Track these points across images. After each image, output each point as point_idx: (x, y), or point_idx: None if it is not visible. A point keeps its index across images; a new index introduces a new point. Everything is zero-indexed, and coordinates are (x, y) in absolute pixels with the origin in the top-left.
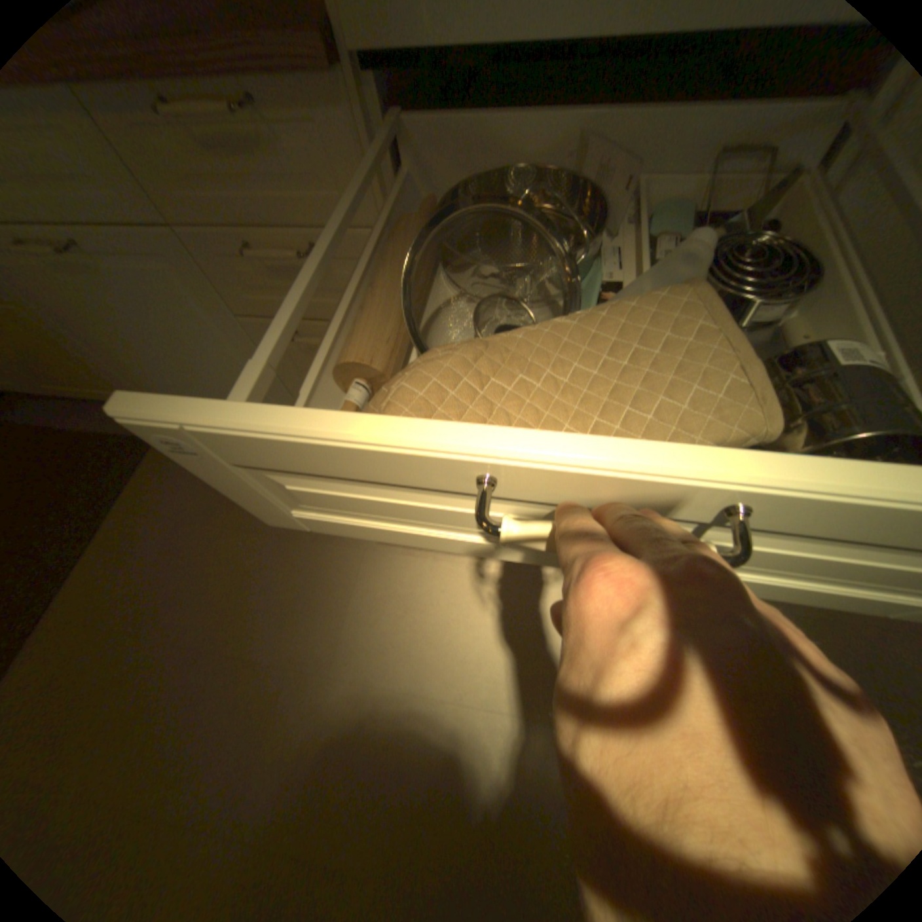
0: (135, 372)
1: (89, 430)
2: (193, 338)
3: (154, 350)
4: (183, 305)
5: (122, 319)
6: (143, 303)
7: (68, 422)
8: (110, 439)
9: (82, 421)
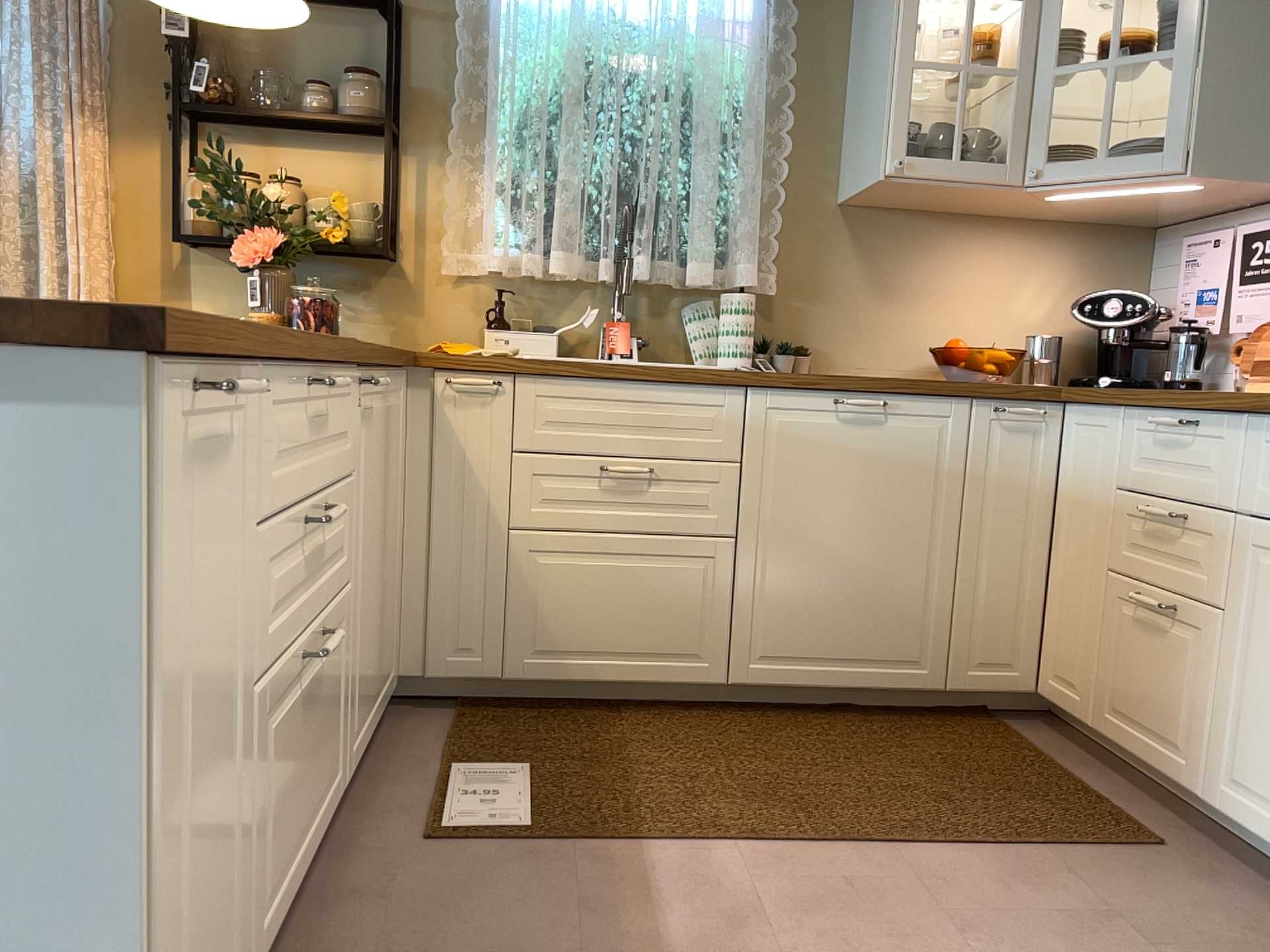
0: (1266, 748)
1: (1095, 790)
2: None
3: None
4: None
5: None
6: None
7: (1080, 771)
8: (1112, 811)
9: (1095, 780)
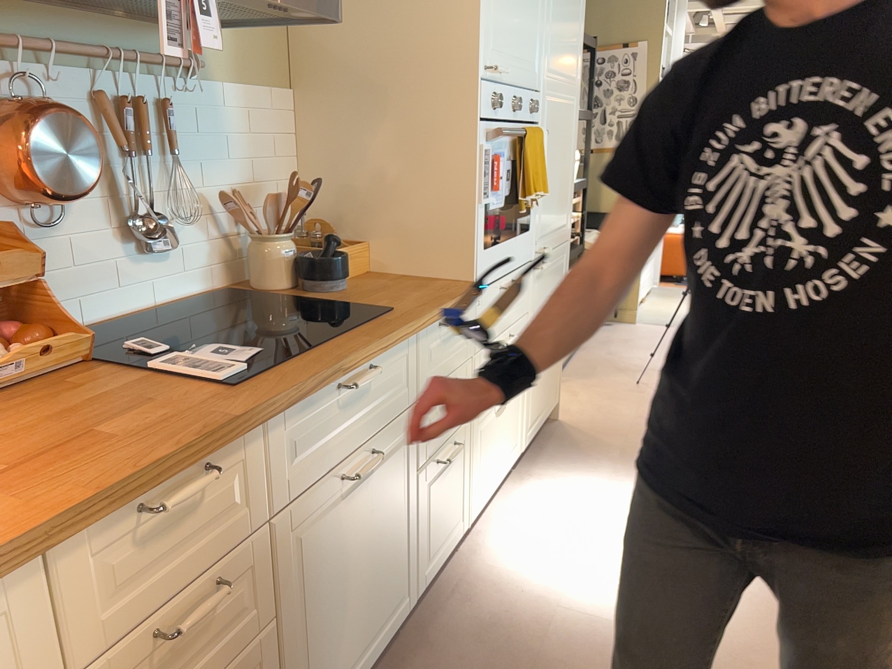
0: (323, 662)
1: None
2: (389, 527)
3: (358, 581)
4: (398, 481)
5: (356, 543)
6: (378, 501)
7: None
8: None
9: None
